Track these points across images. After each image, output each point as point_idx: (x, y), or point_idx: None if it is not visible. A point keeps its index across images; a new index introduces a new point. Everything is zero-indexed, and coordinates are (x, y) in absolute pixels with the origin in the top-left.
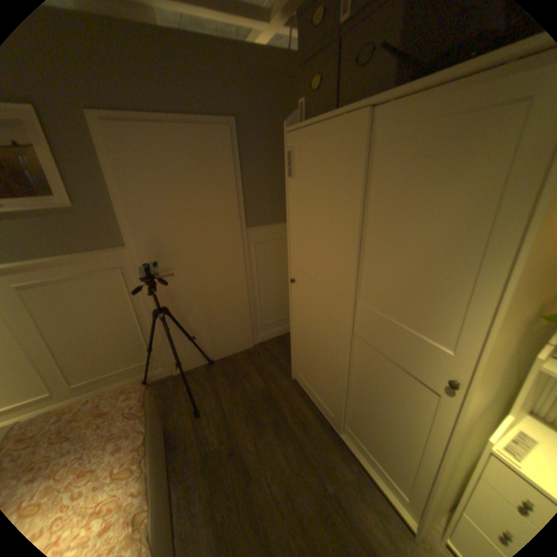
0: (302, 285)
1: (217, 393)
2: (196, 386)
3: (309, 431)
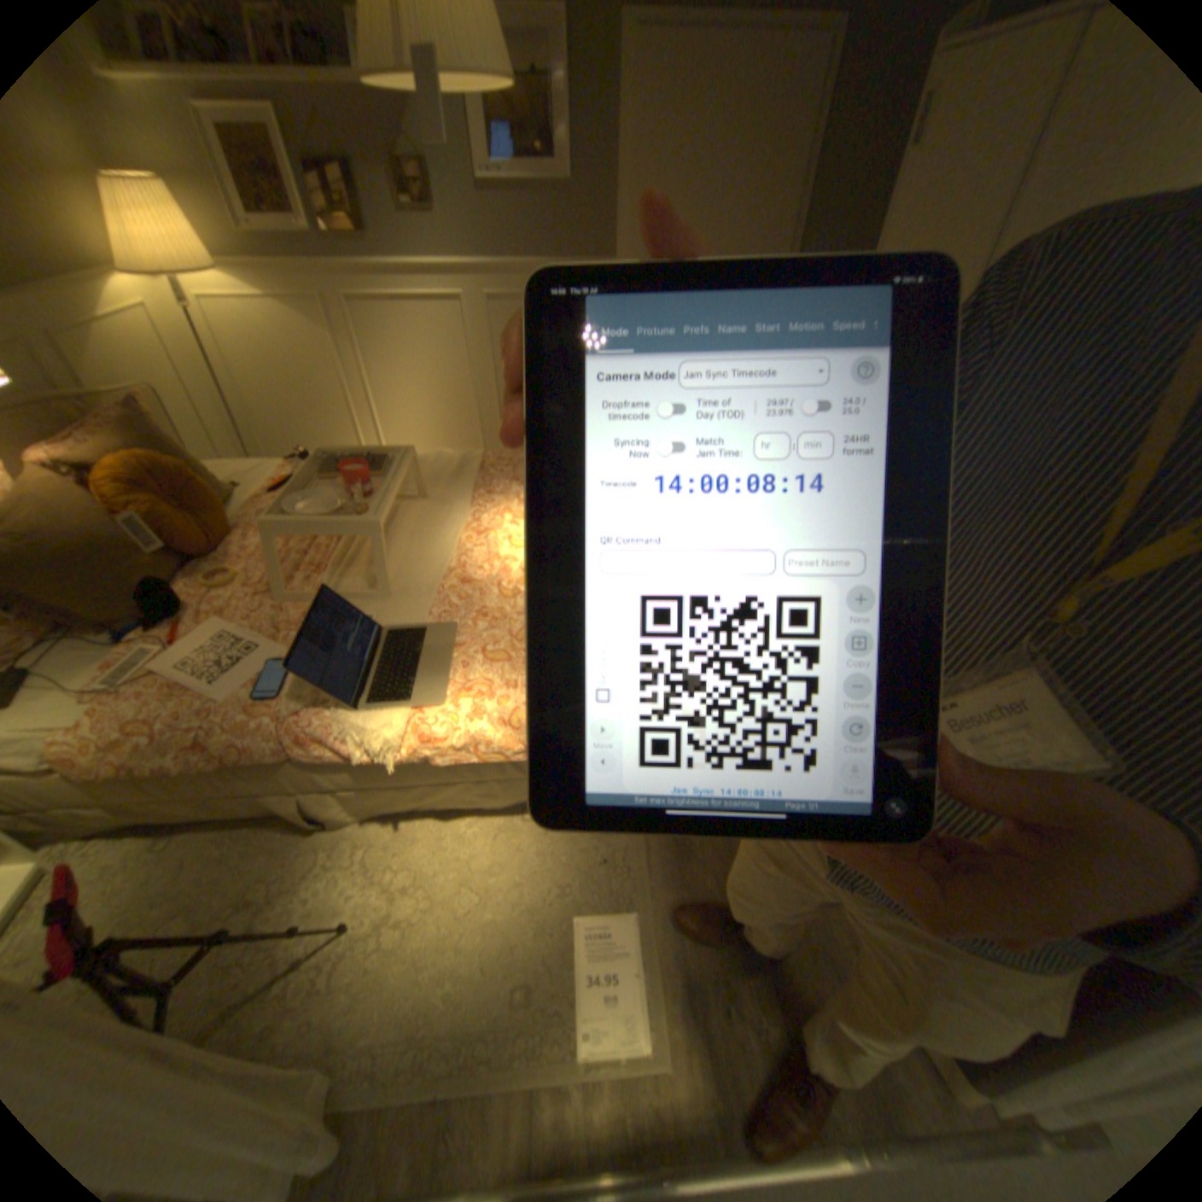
0: None
1: None
2: None
3: None
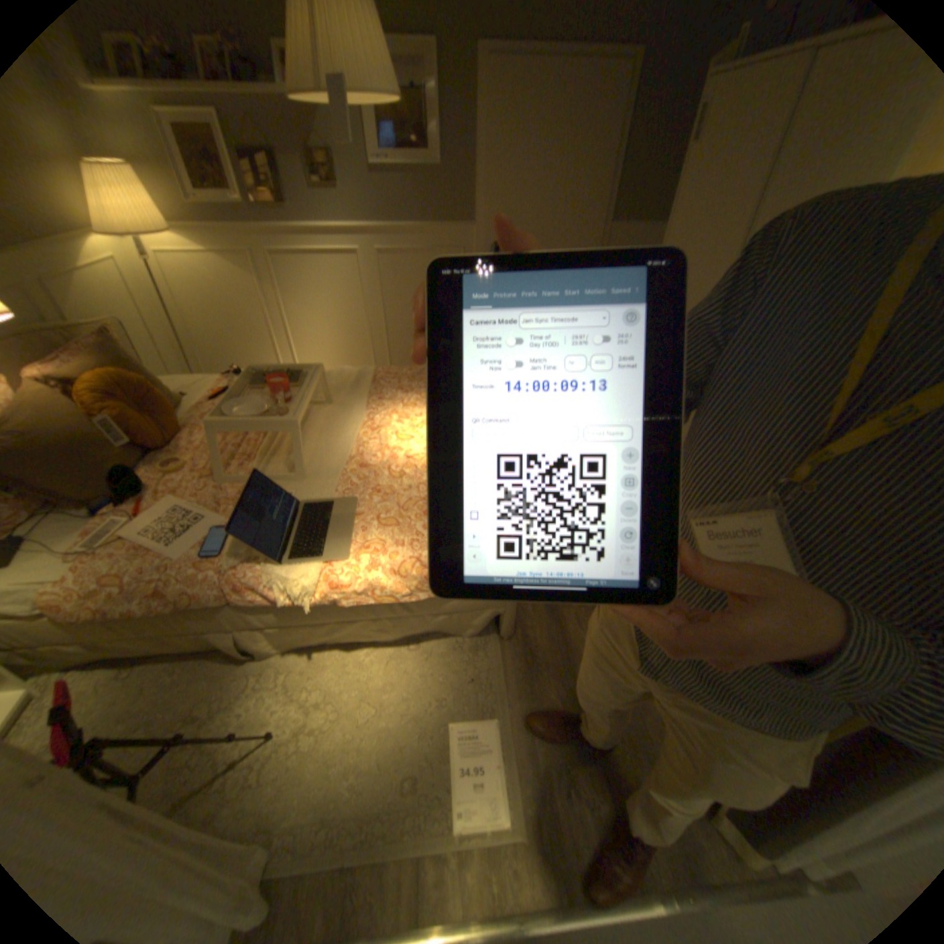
0: None
1: None
2: None
3: None
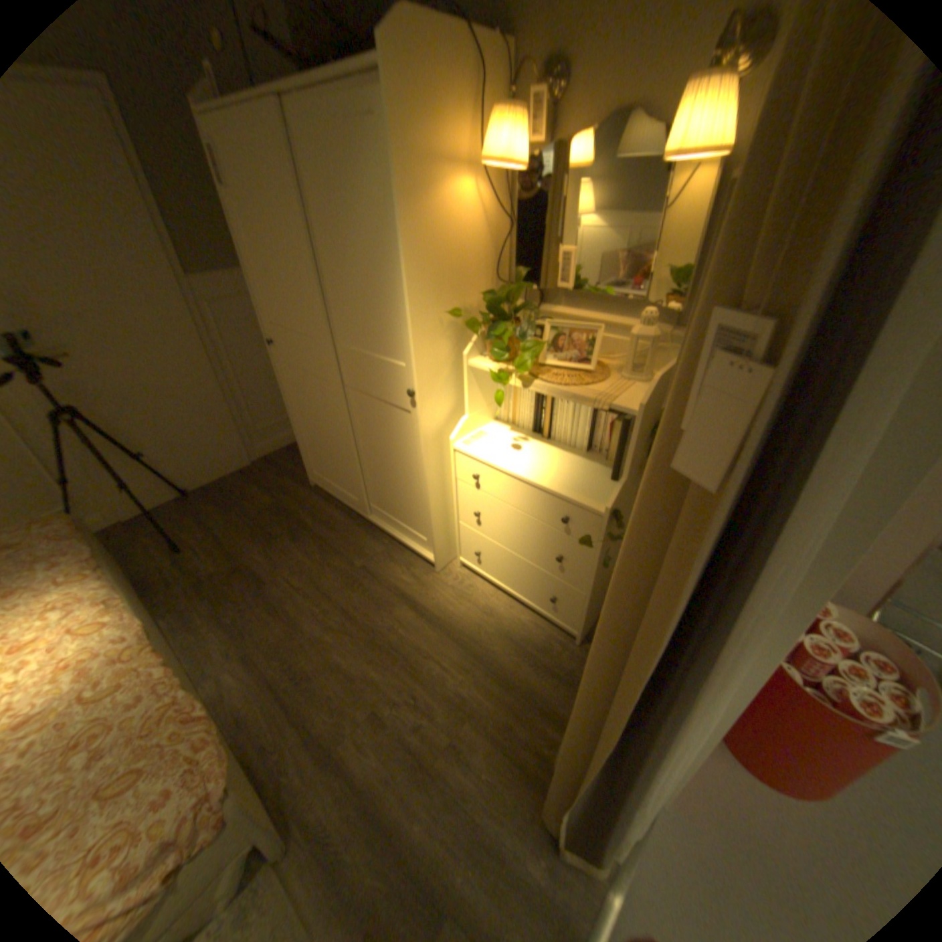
0: (283, 344)
1: (205, 523)
2: (167, 525)
3: (336, 527)
